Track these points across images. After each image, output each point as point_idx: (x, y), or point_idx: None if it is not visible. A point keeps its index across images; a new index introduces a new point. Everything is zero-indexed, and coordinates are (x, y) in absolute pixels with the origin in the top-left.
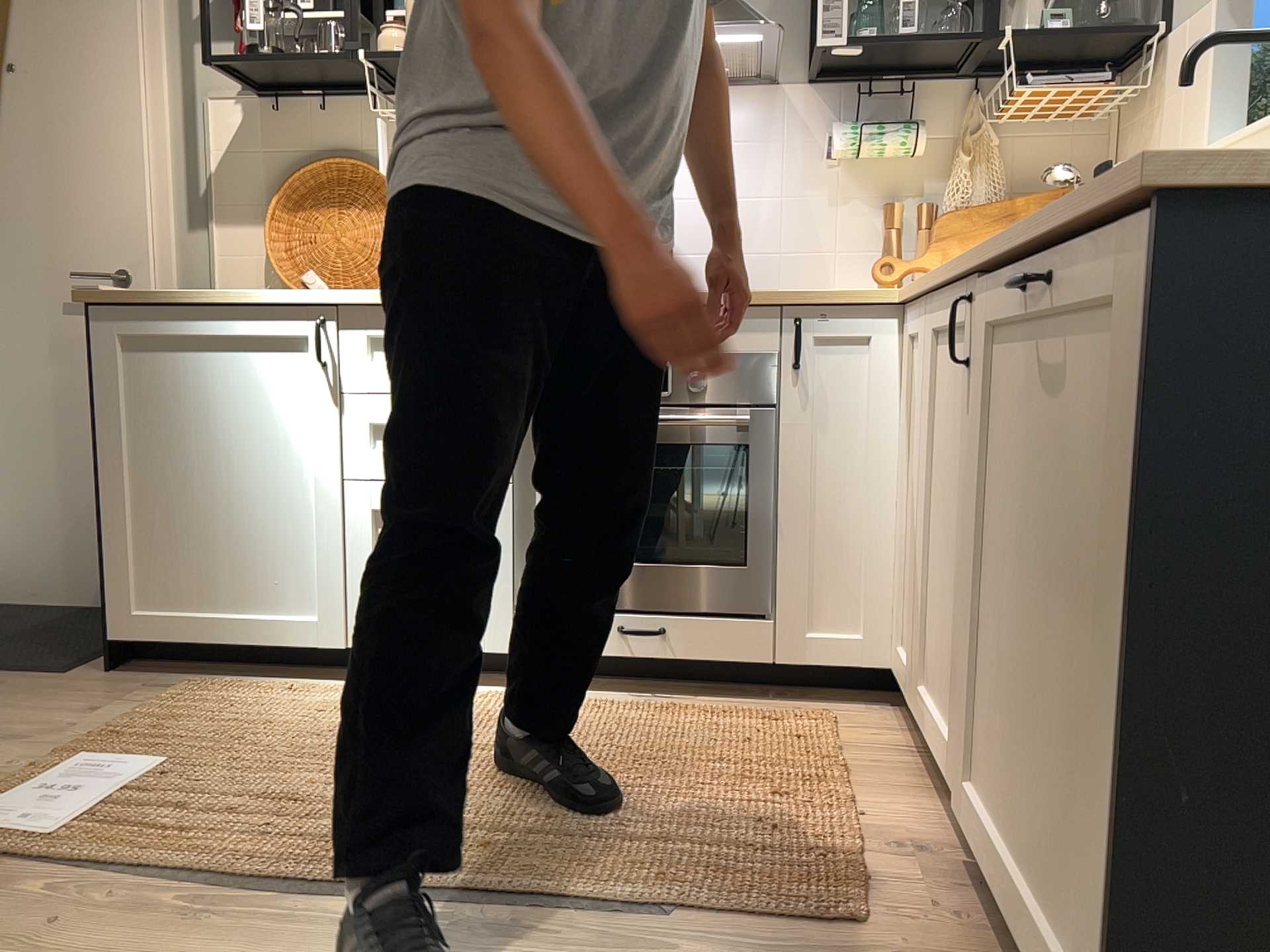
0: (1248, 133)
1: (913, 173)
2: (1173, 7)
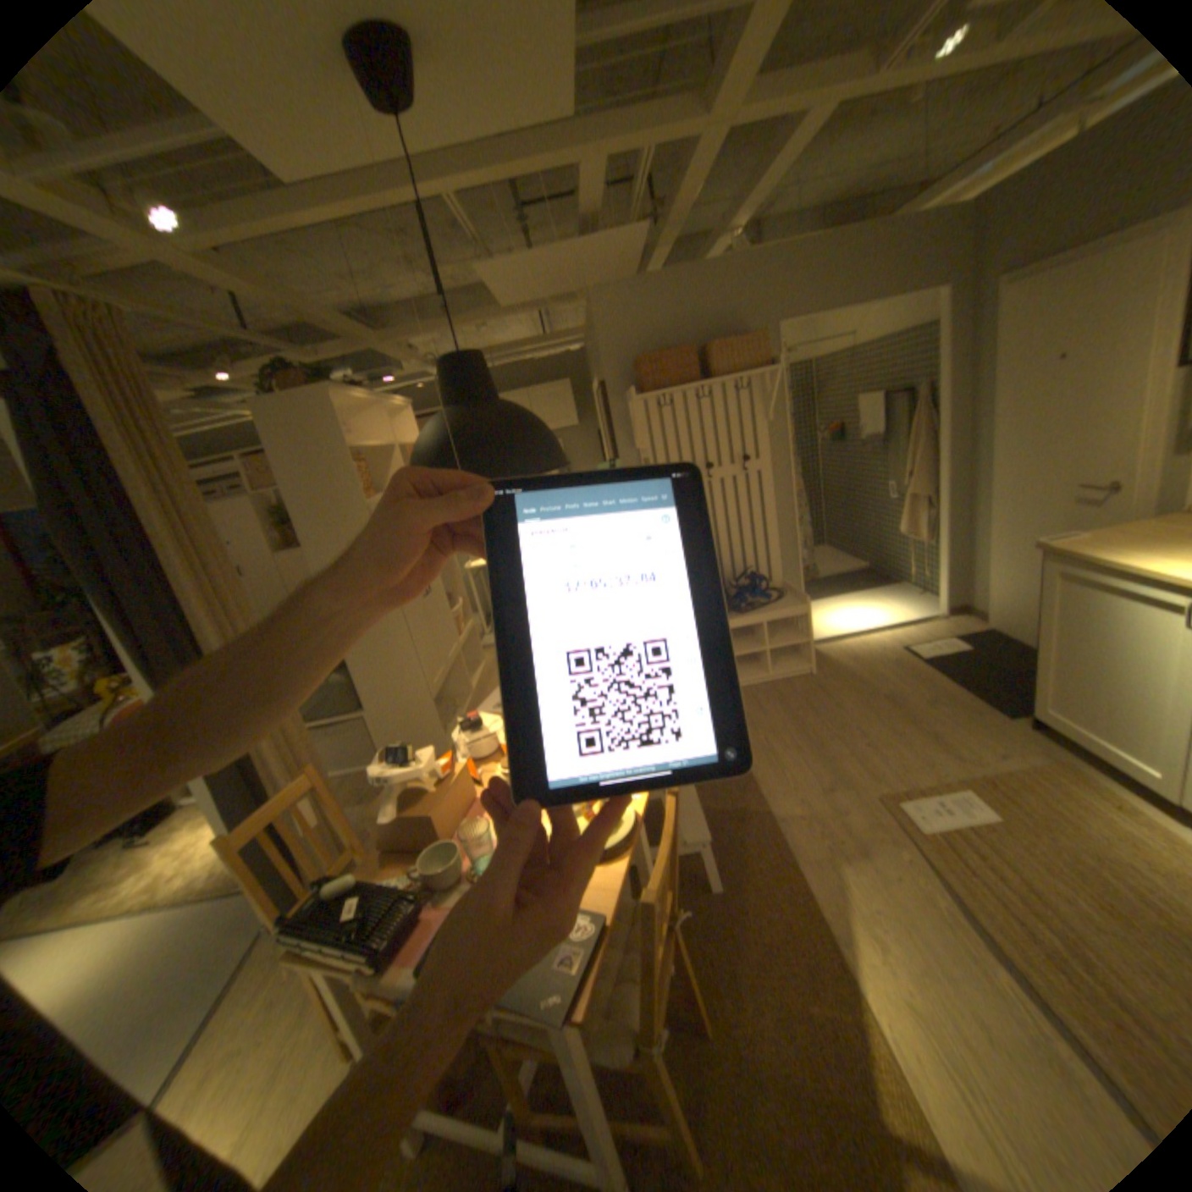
0: None
1: None
2: None
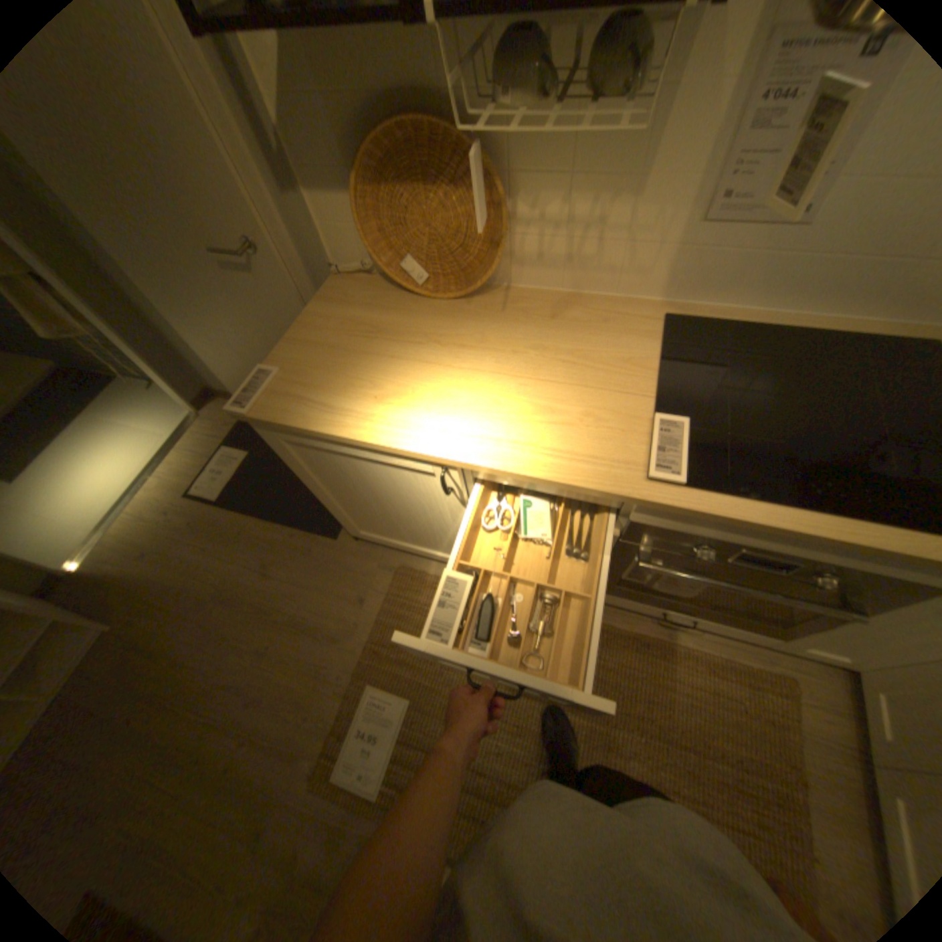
0: None
1: None
2: None
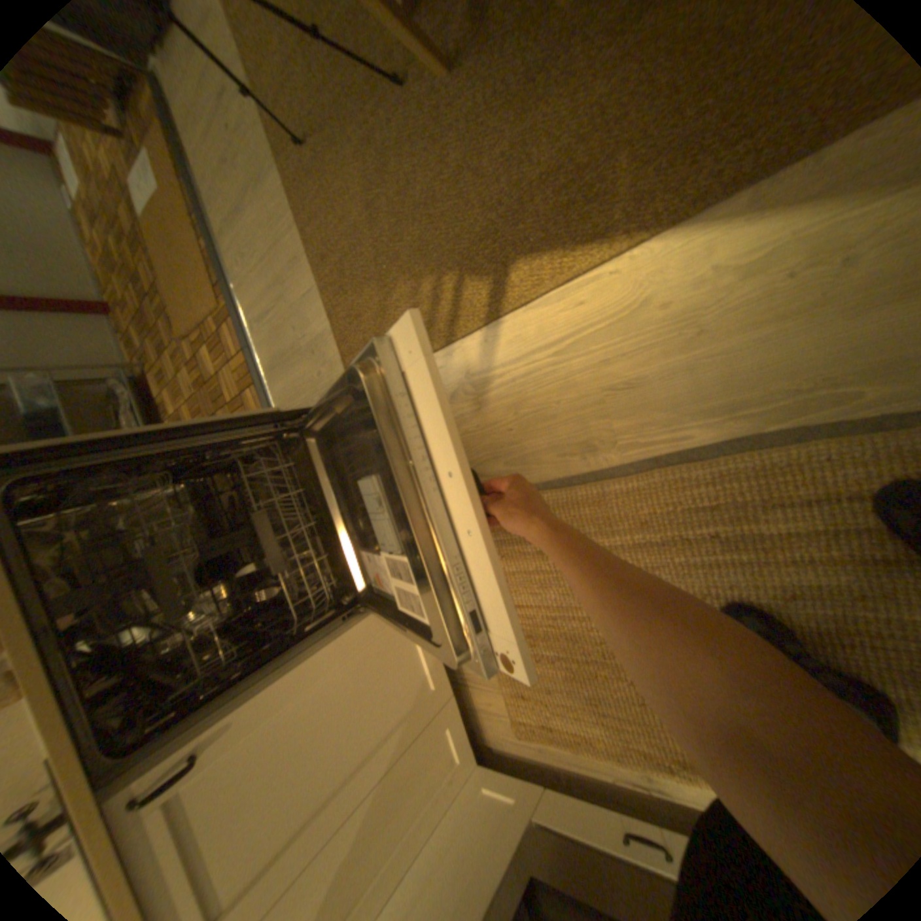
0: None
1: None
2: None
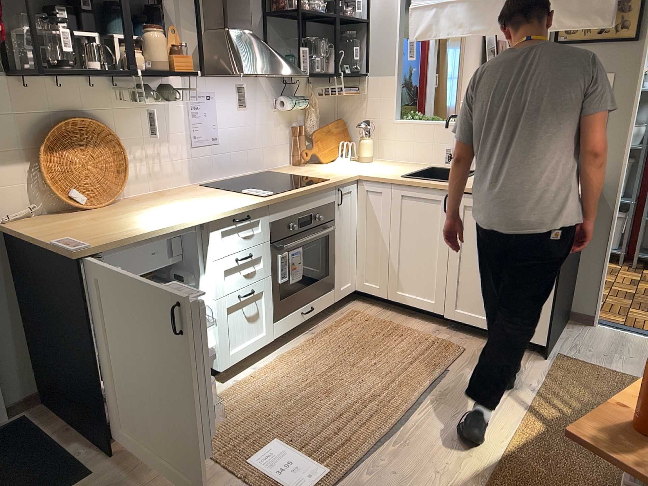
0: (416, 121)
1: (296, 112)
2: (371, 68)
